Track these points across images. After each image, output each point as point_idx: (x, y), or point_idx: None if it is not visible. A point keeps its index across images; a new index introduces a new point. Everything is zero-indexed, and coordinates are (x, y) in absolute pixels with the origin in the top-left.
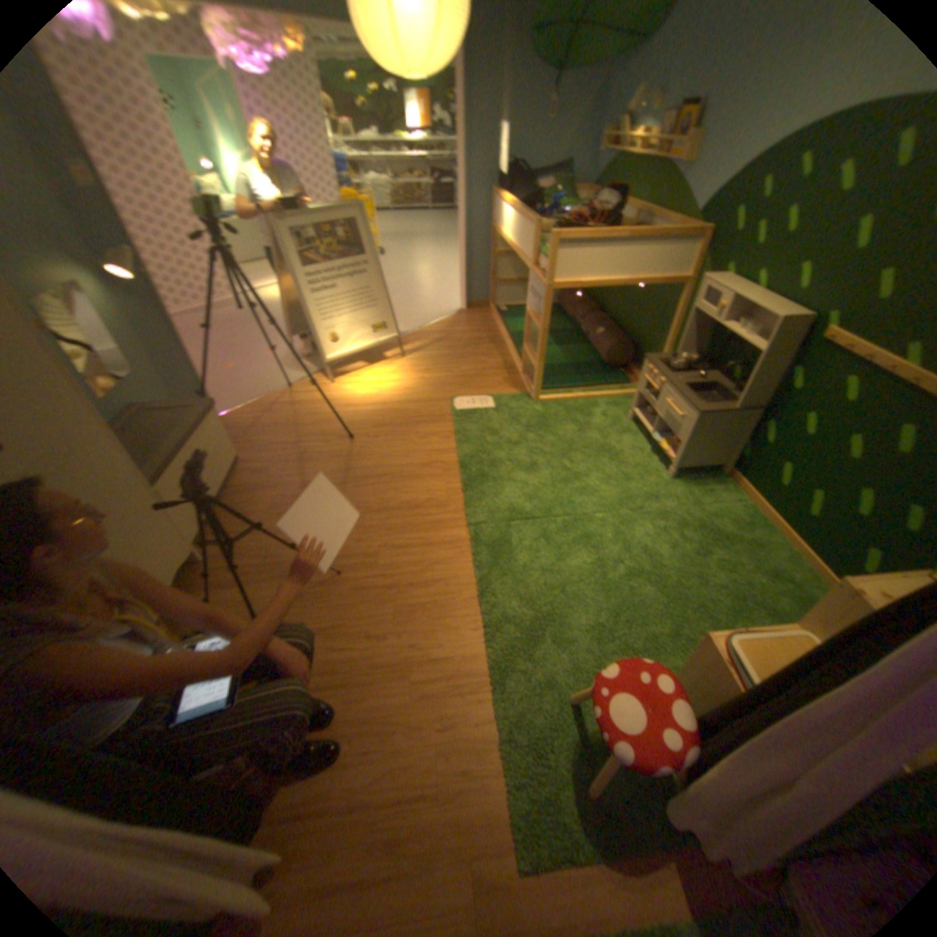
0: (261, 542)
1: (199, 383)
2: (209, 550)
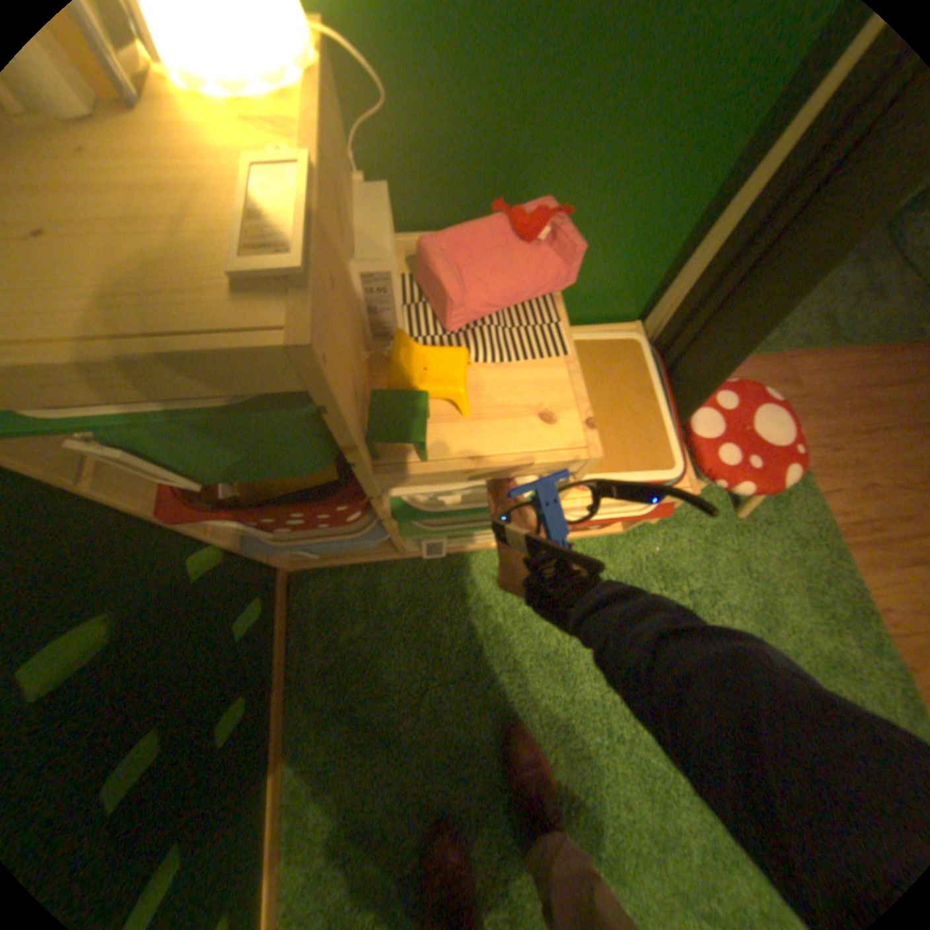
0: None
1: None
2: None
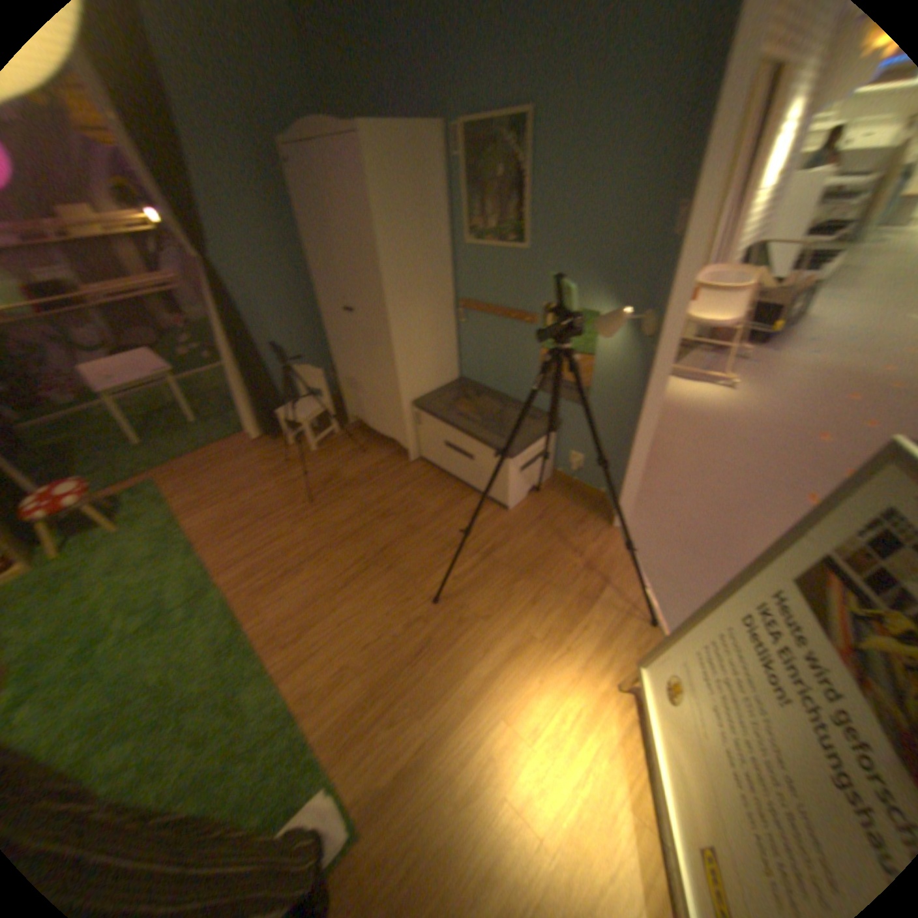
0: (390, 487)
1: (757, 546)
2: (416, 468)
